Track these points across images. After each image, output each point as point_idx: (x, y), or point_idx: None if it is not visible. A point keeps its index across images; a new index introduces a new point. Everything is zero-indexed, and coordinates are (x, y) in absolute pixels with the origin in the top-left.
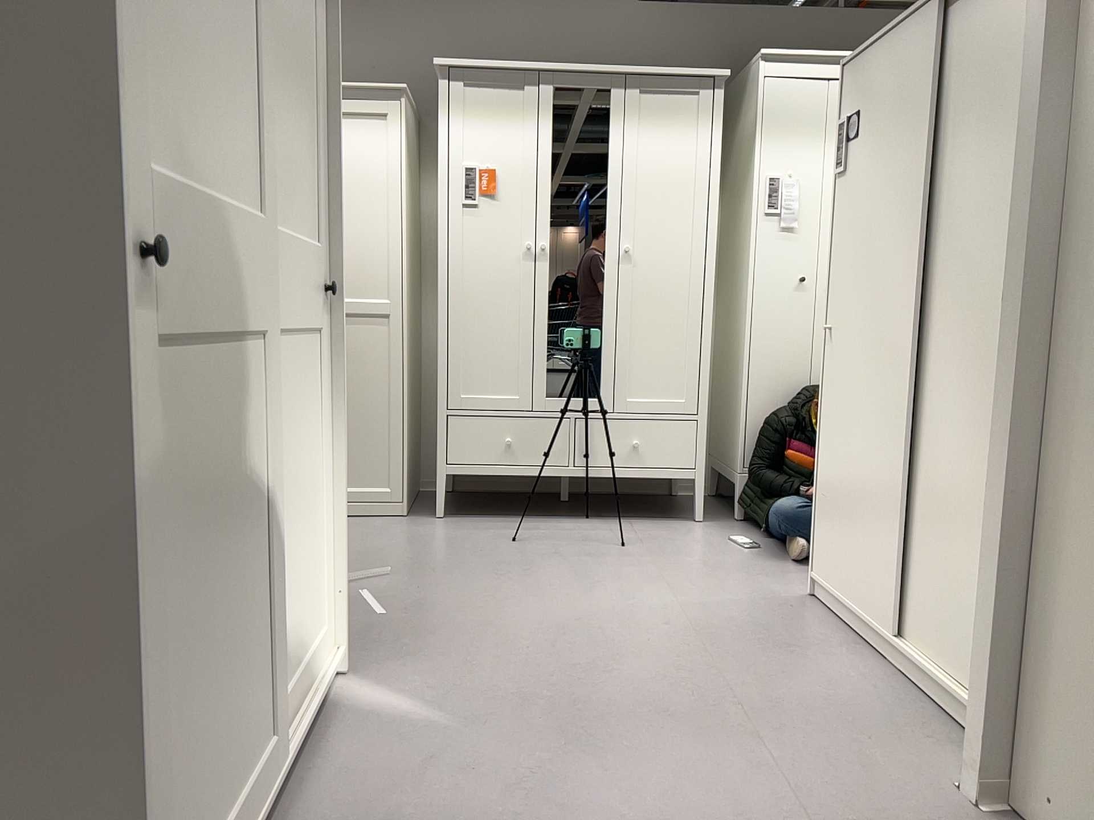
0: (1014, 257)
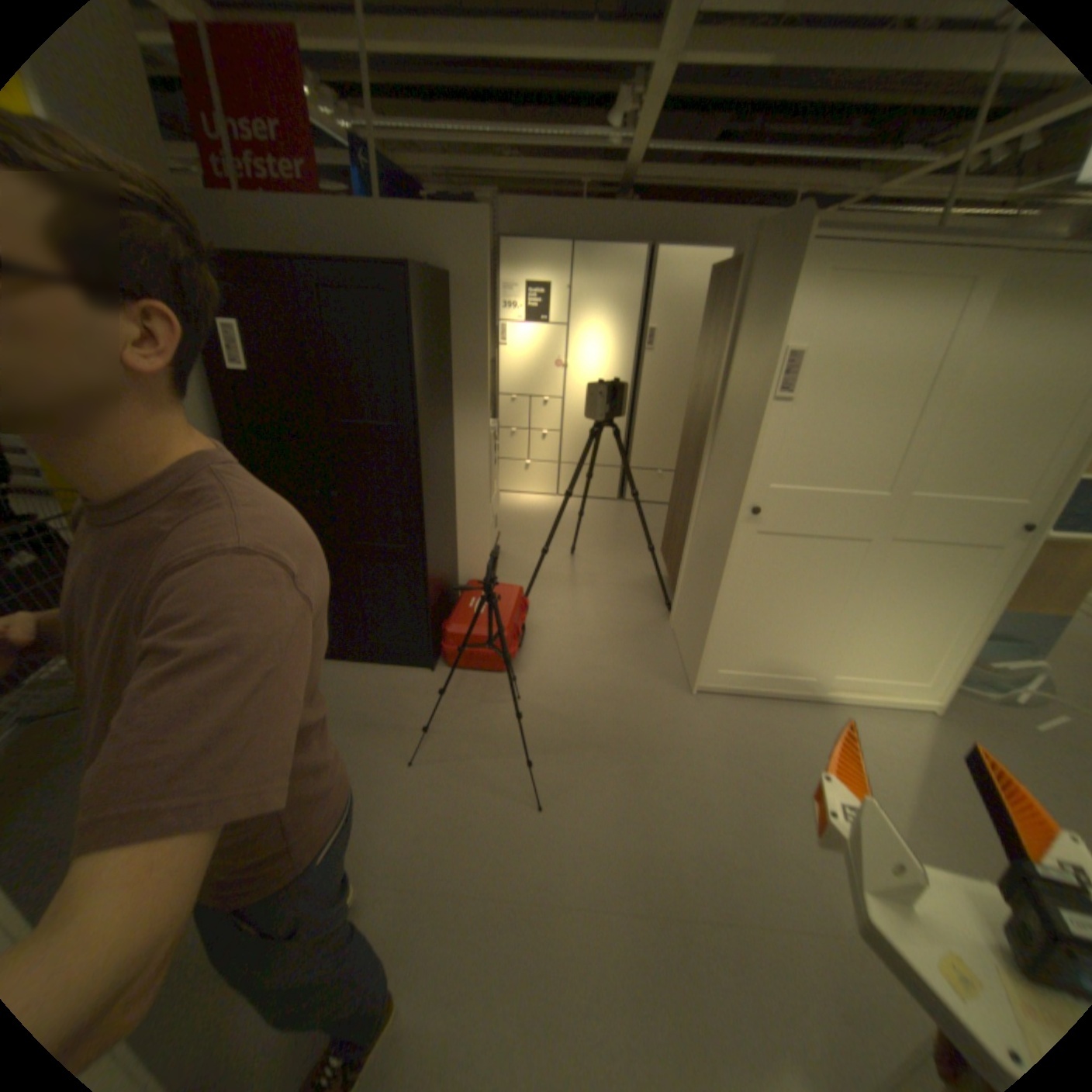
0: None
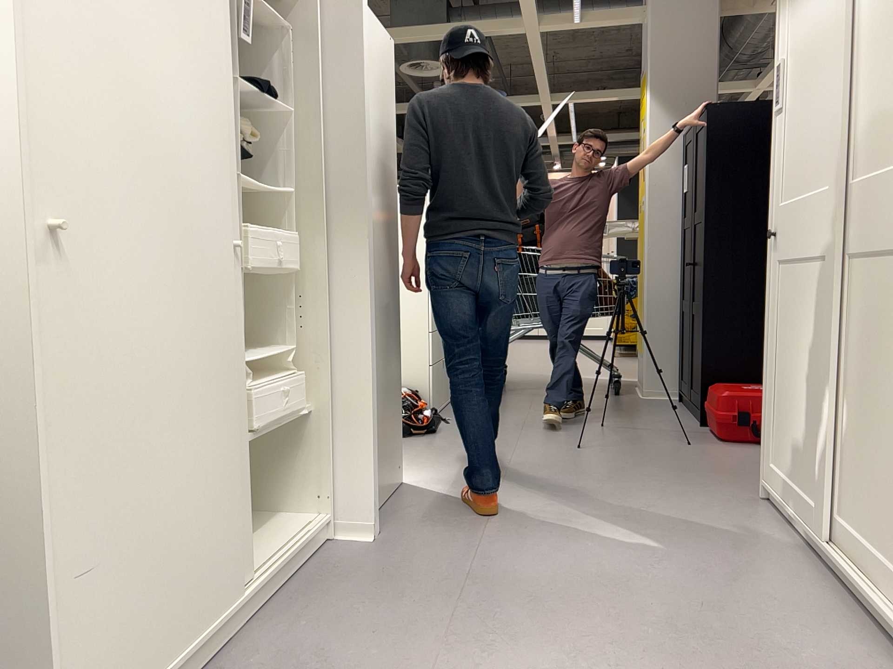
0: (366, 209)
